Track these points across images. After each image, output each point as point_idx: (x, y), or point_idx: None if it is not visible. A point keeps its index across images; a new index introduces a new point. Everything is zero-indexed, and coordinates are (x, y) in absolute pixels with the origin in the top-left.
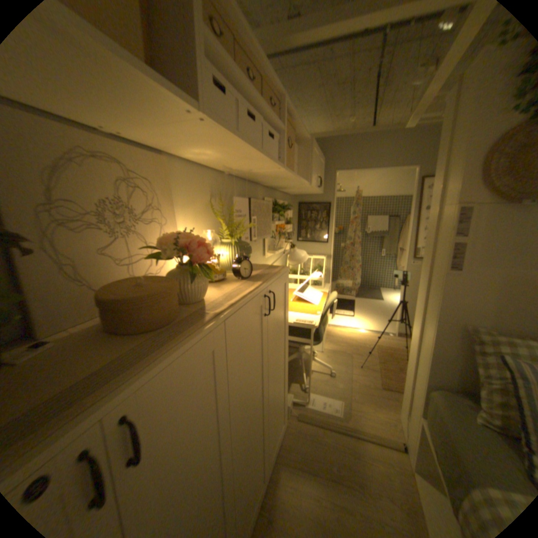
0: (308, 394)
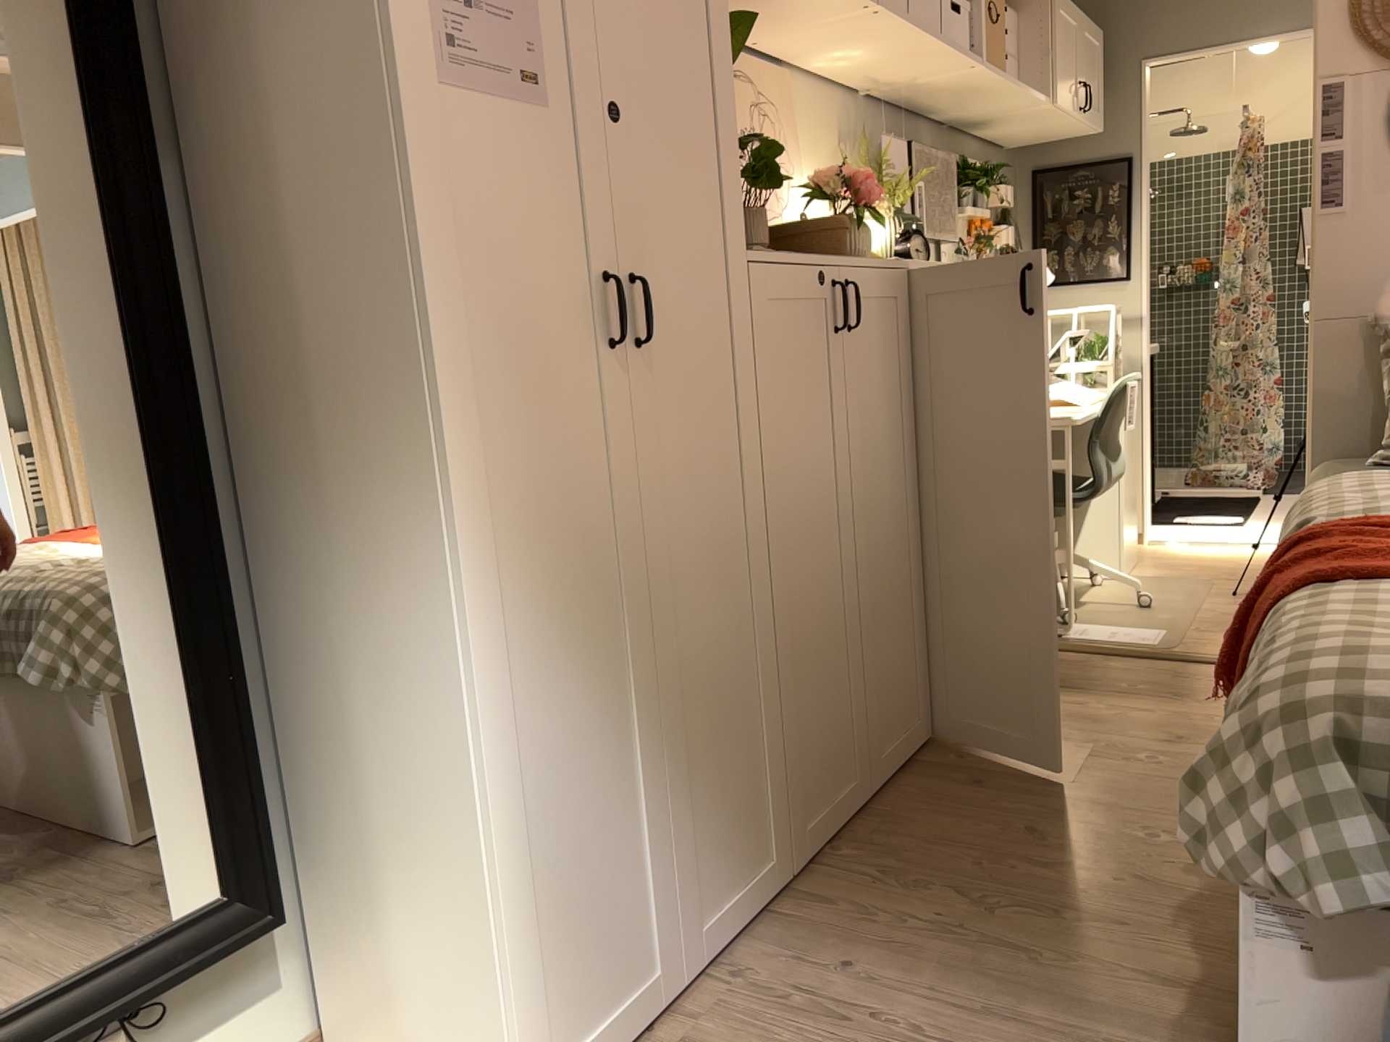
0: (1071, 605)
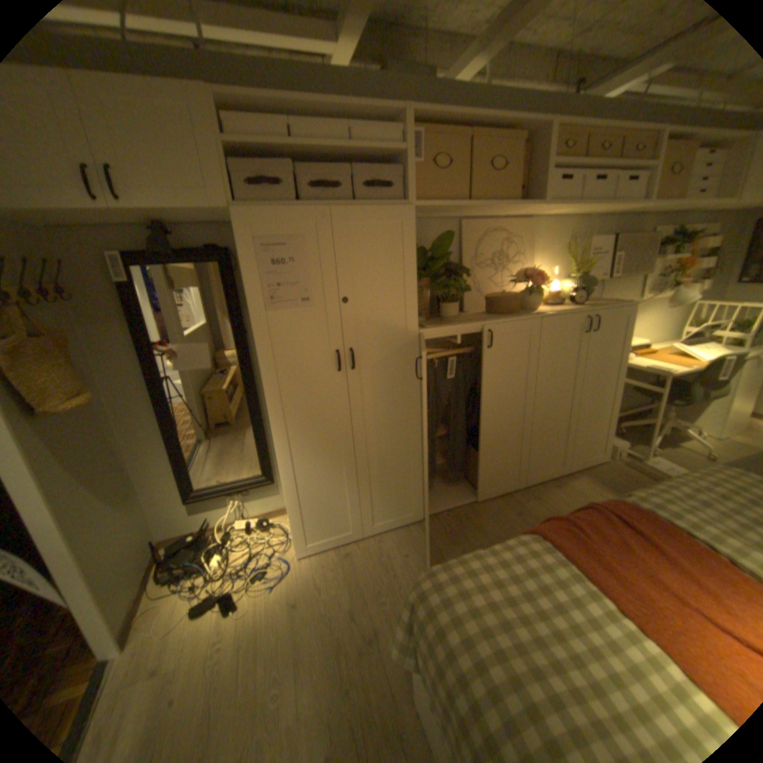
0: (650, 451)
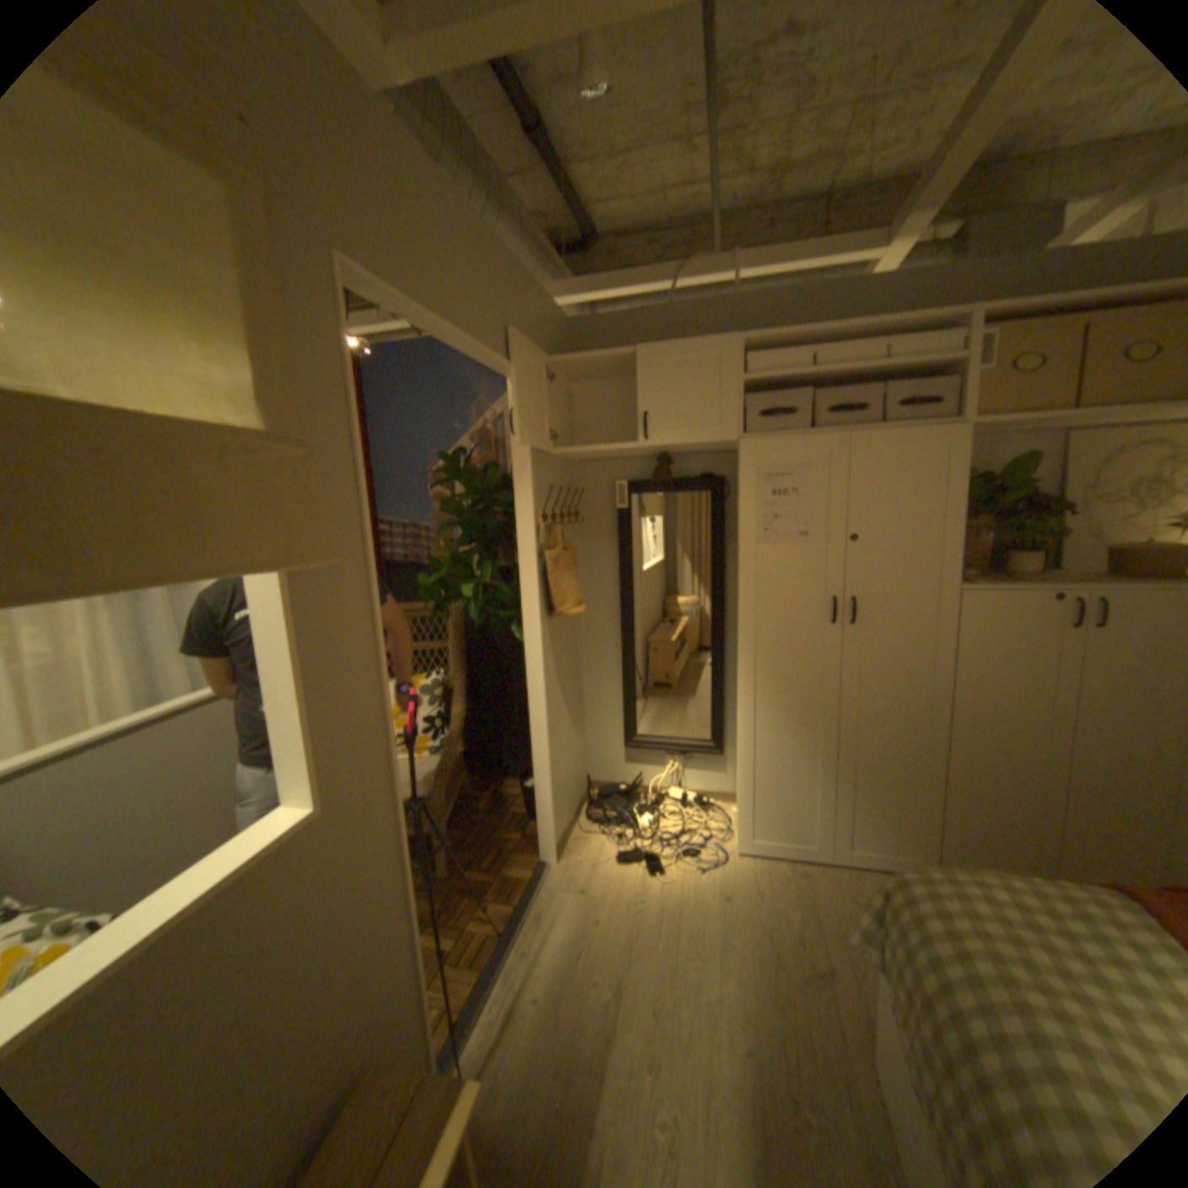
0: None
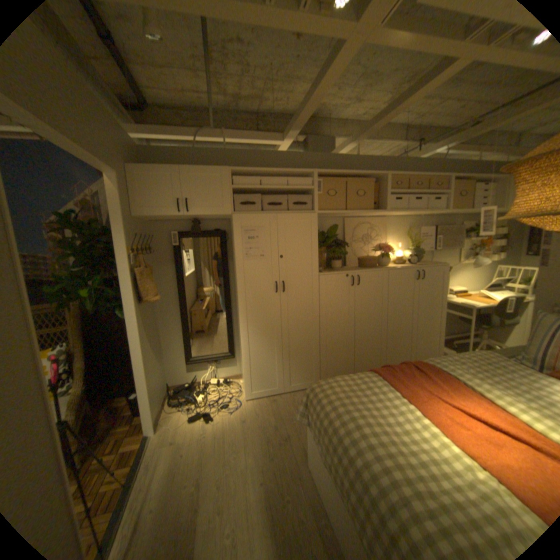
0: None
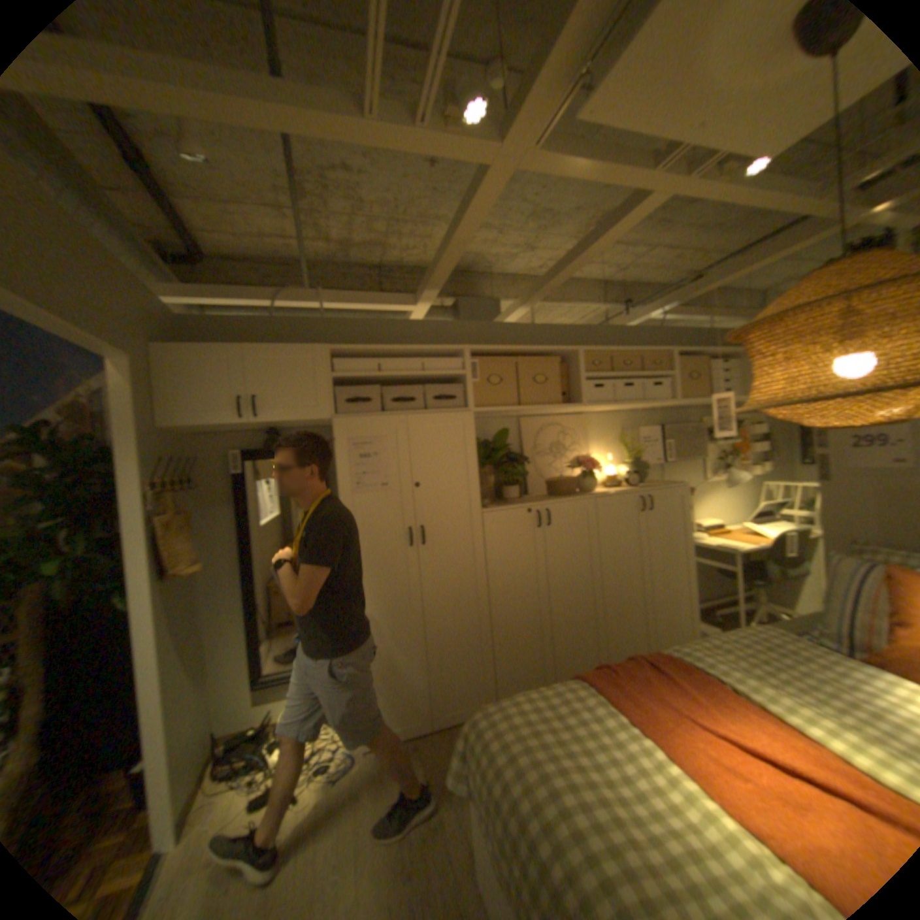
0: None
